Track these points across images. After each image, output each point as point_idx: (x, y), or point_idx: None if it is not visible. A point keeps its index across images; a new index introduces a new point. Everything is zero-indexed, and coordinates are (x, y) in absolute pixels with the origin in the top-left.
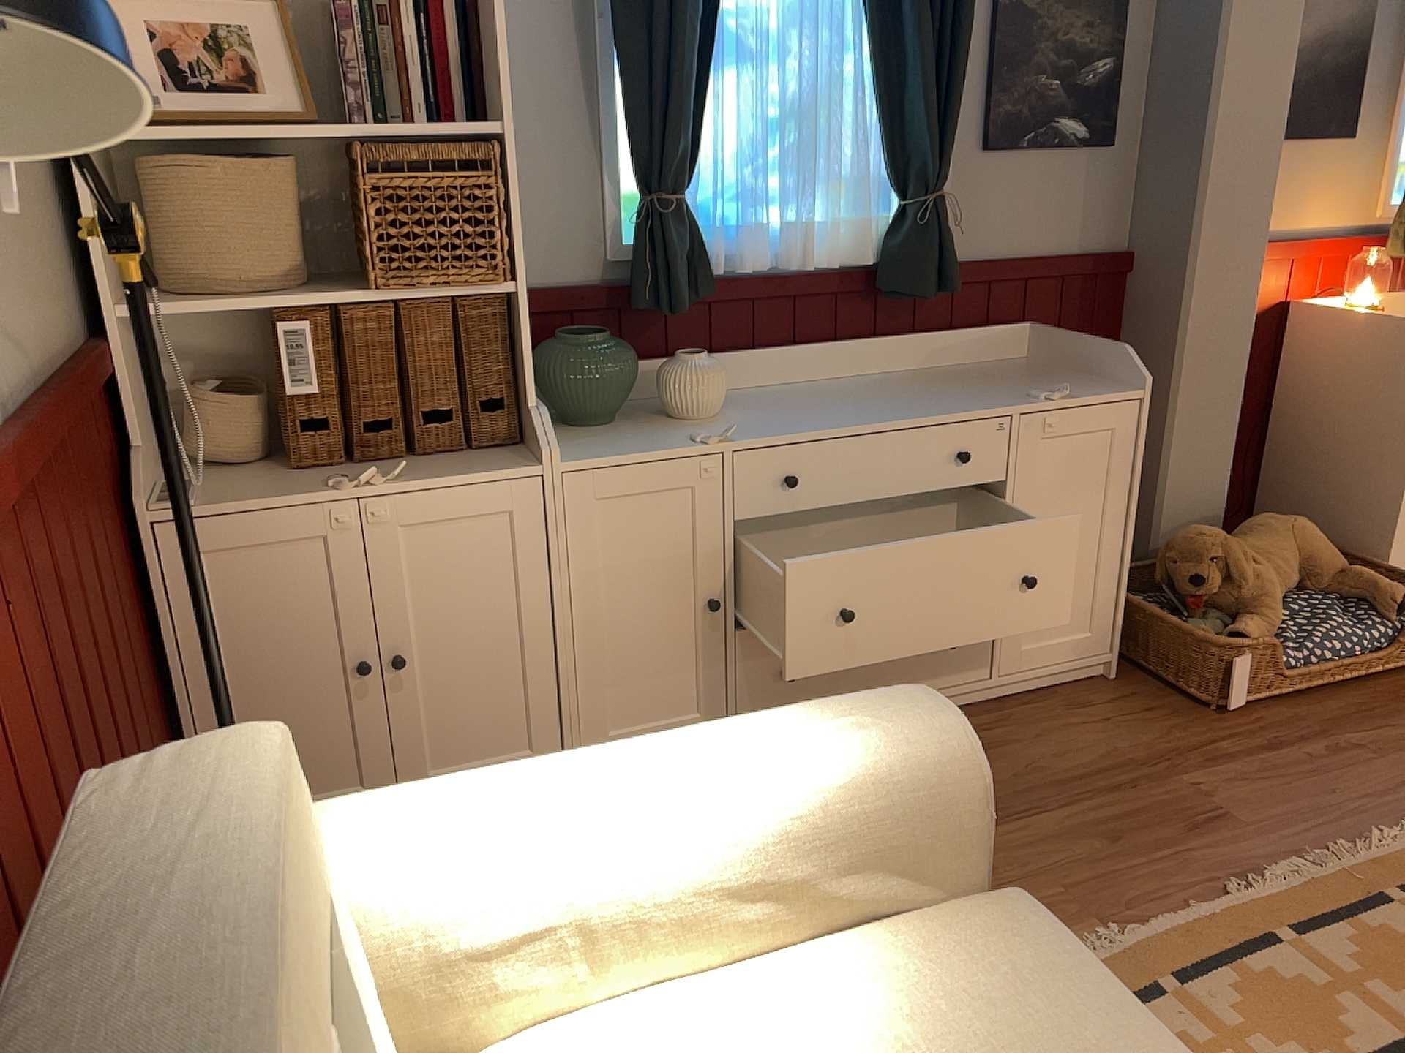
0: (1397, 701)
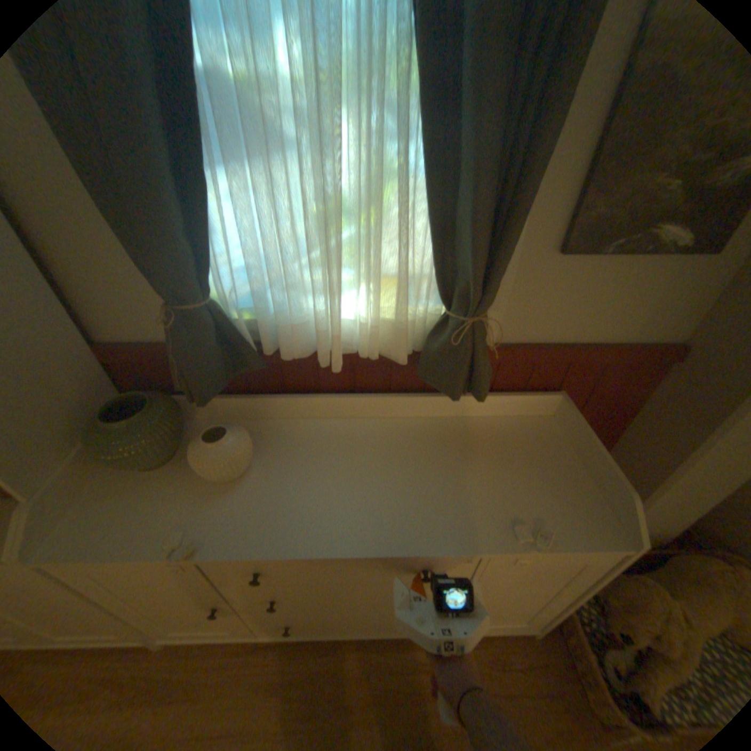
0: None
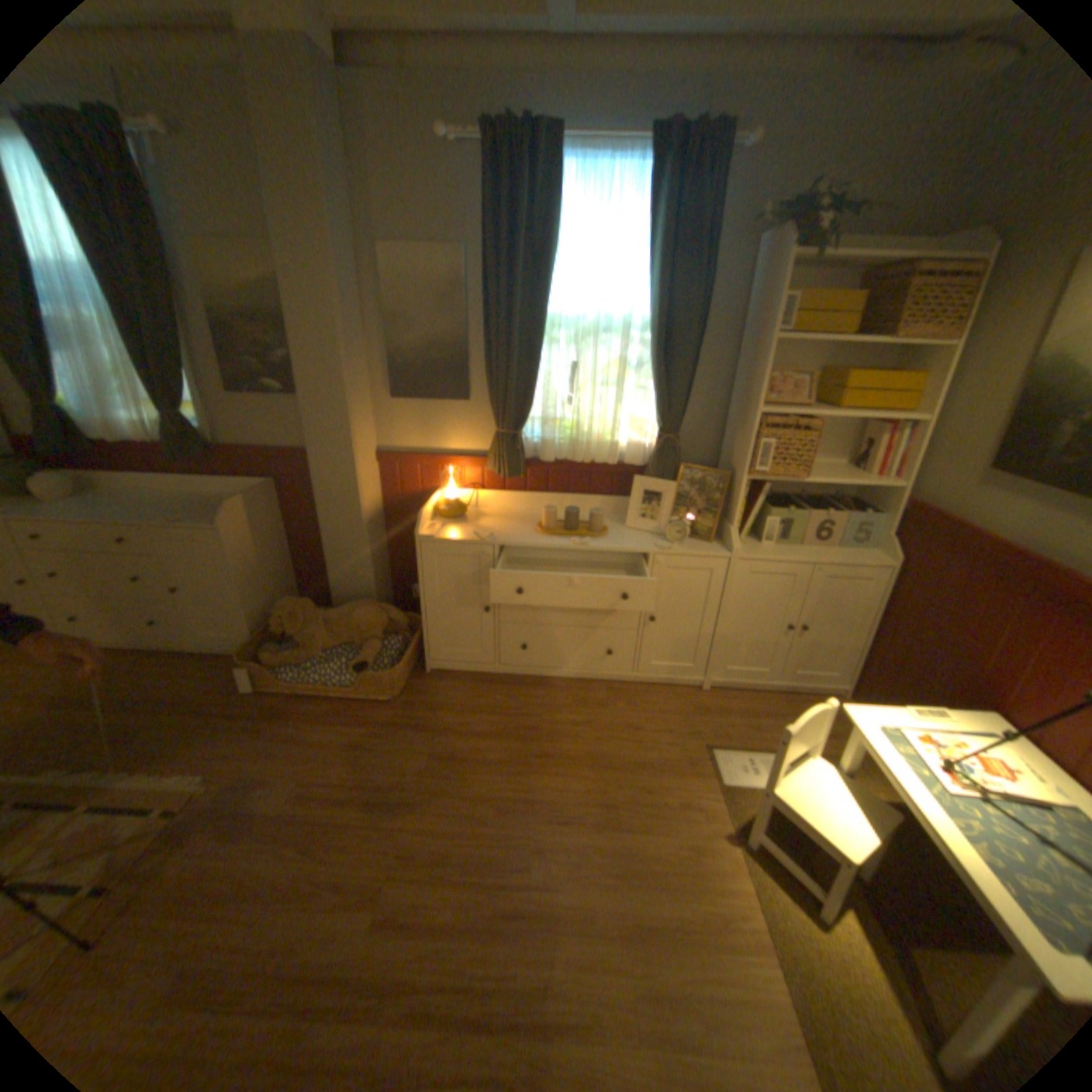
0: (333, 716)
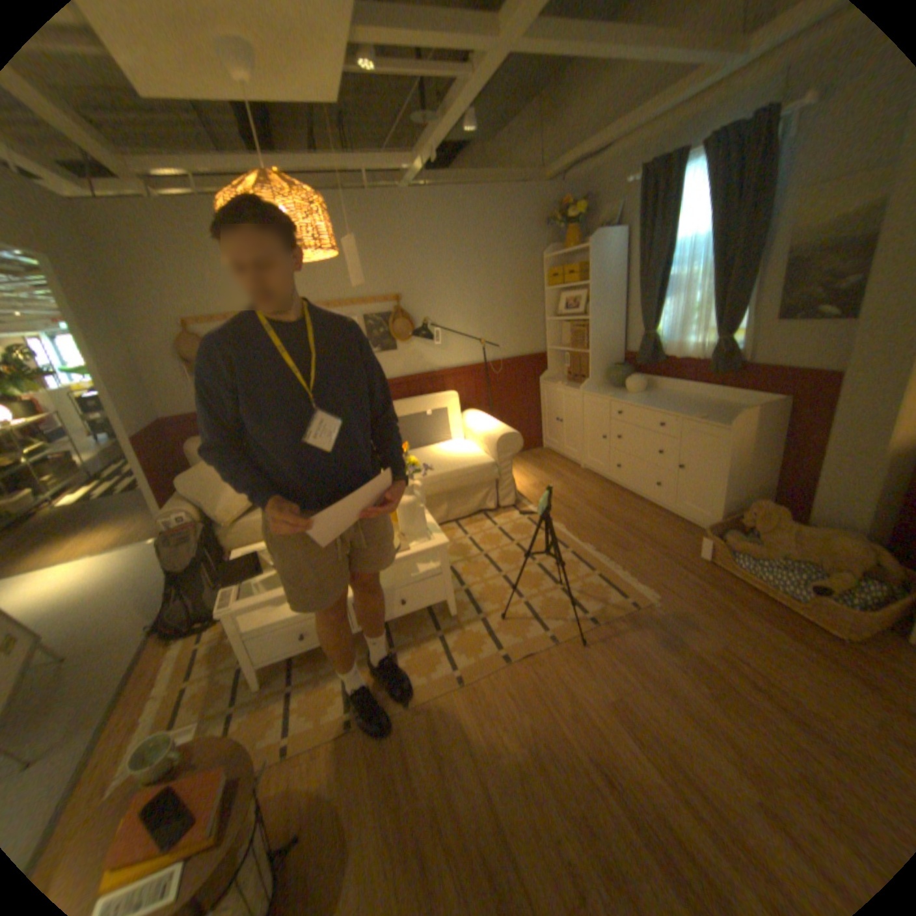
0: (776, 619)
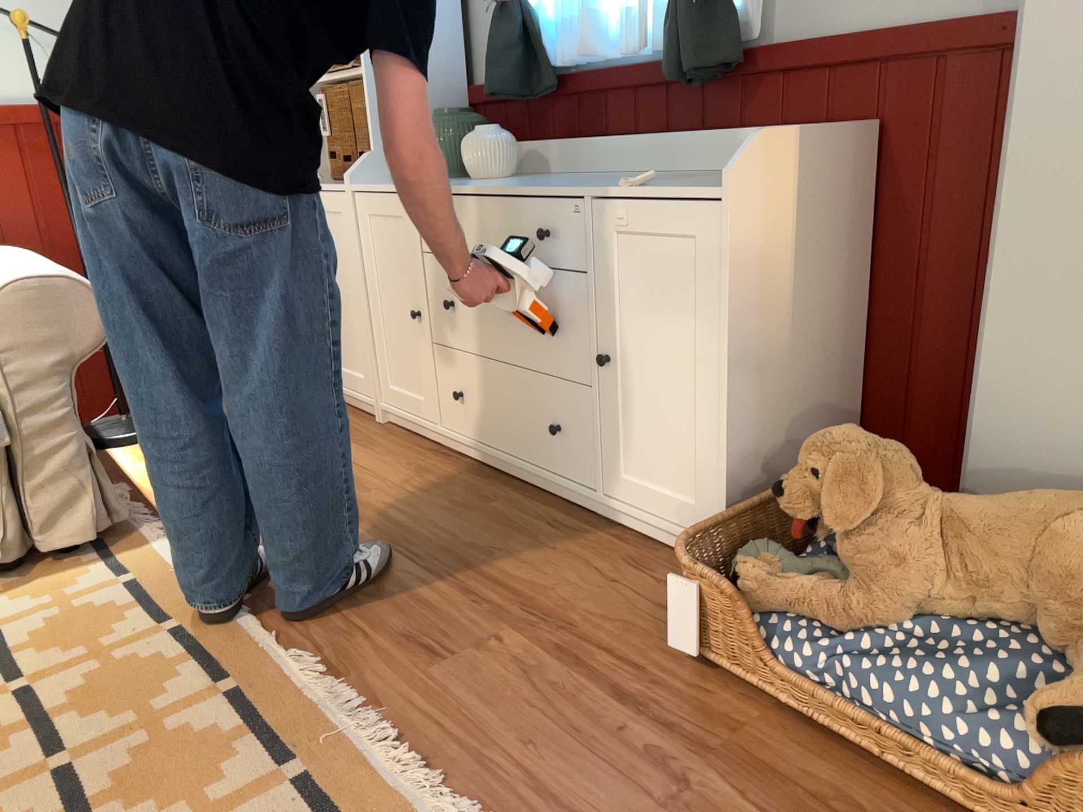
0: None
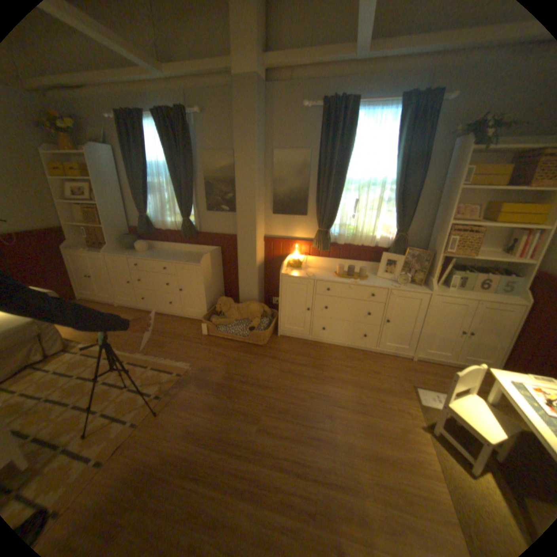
0: (239, 349)
